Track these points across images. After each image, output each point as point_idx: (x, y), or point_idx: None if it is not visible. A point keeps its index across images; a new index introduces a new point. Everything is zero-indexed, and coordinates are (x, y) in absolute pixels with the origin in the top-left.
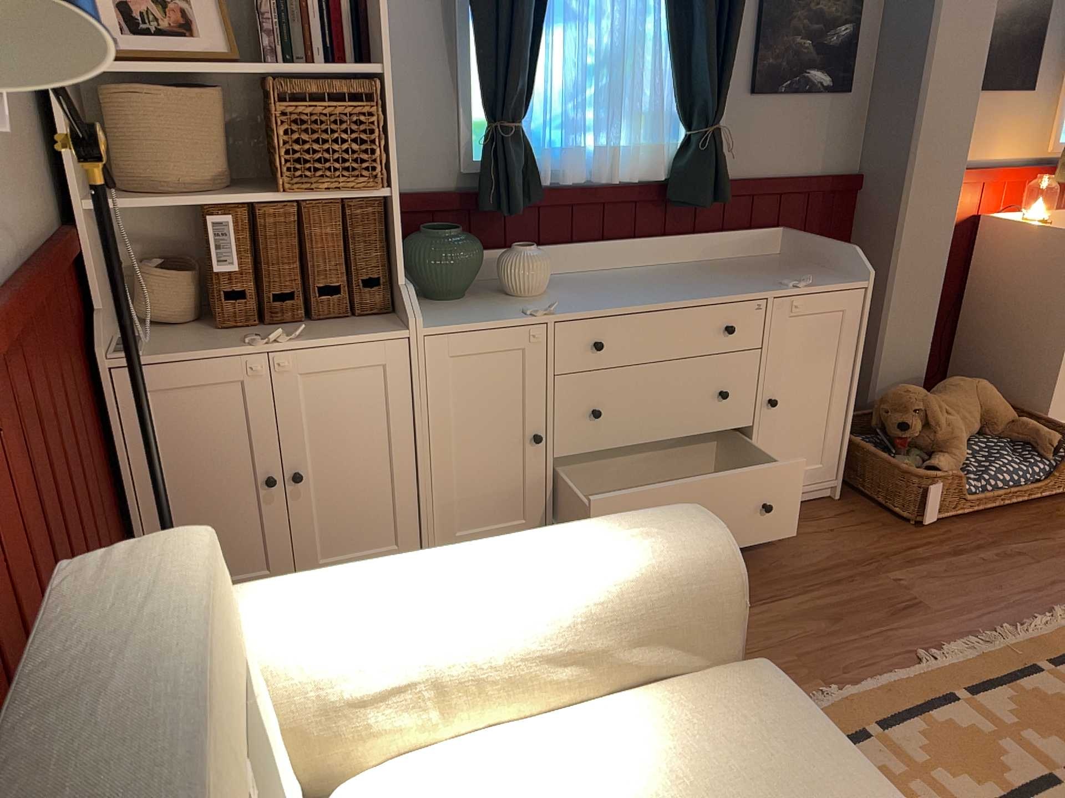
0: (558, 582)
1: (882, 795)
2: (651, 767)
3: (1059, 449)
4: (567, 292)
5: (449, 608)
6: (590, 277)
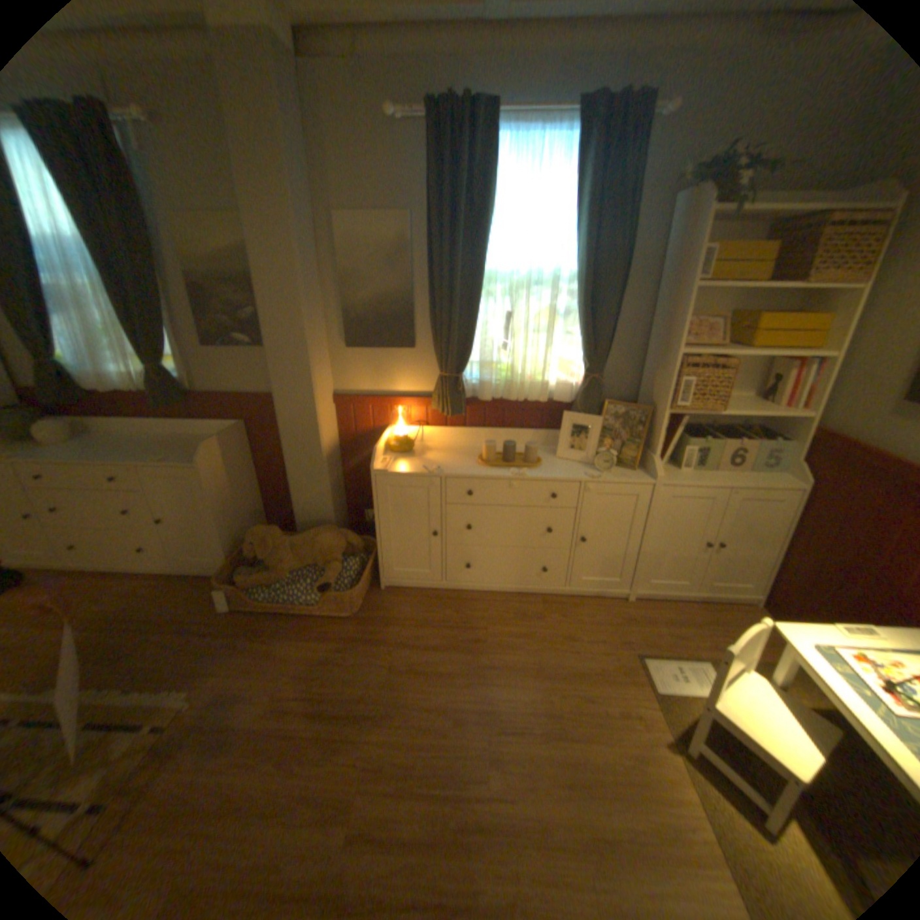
0: None
1: None
2: None
3: (321, 590)
4: (67, 447)
5: None
6: (115, 438)
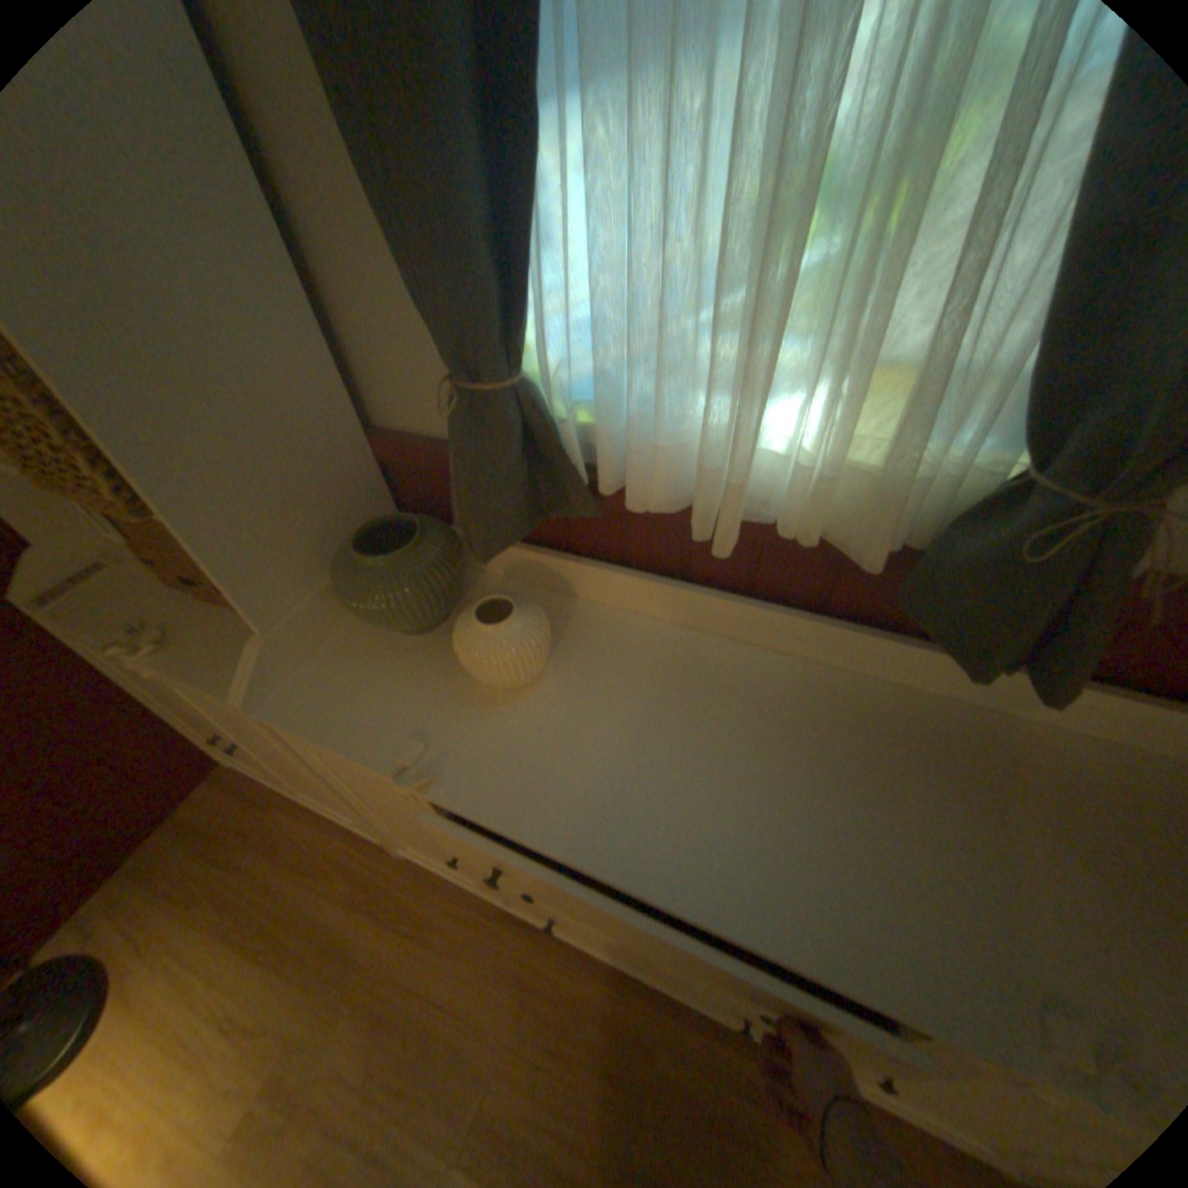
0: None
1: None
2: None
3: None
4: (564, 703)
5: None
6: (680, 656)
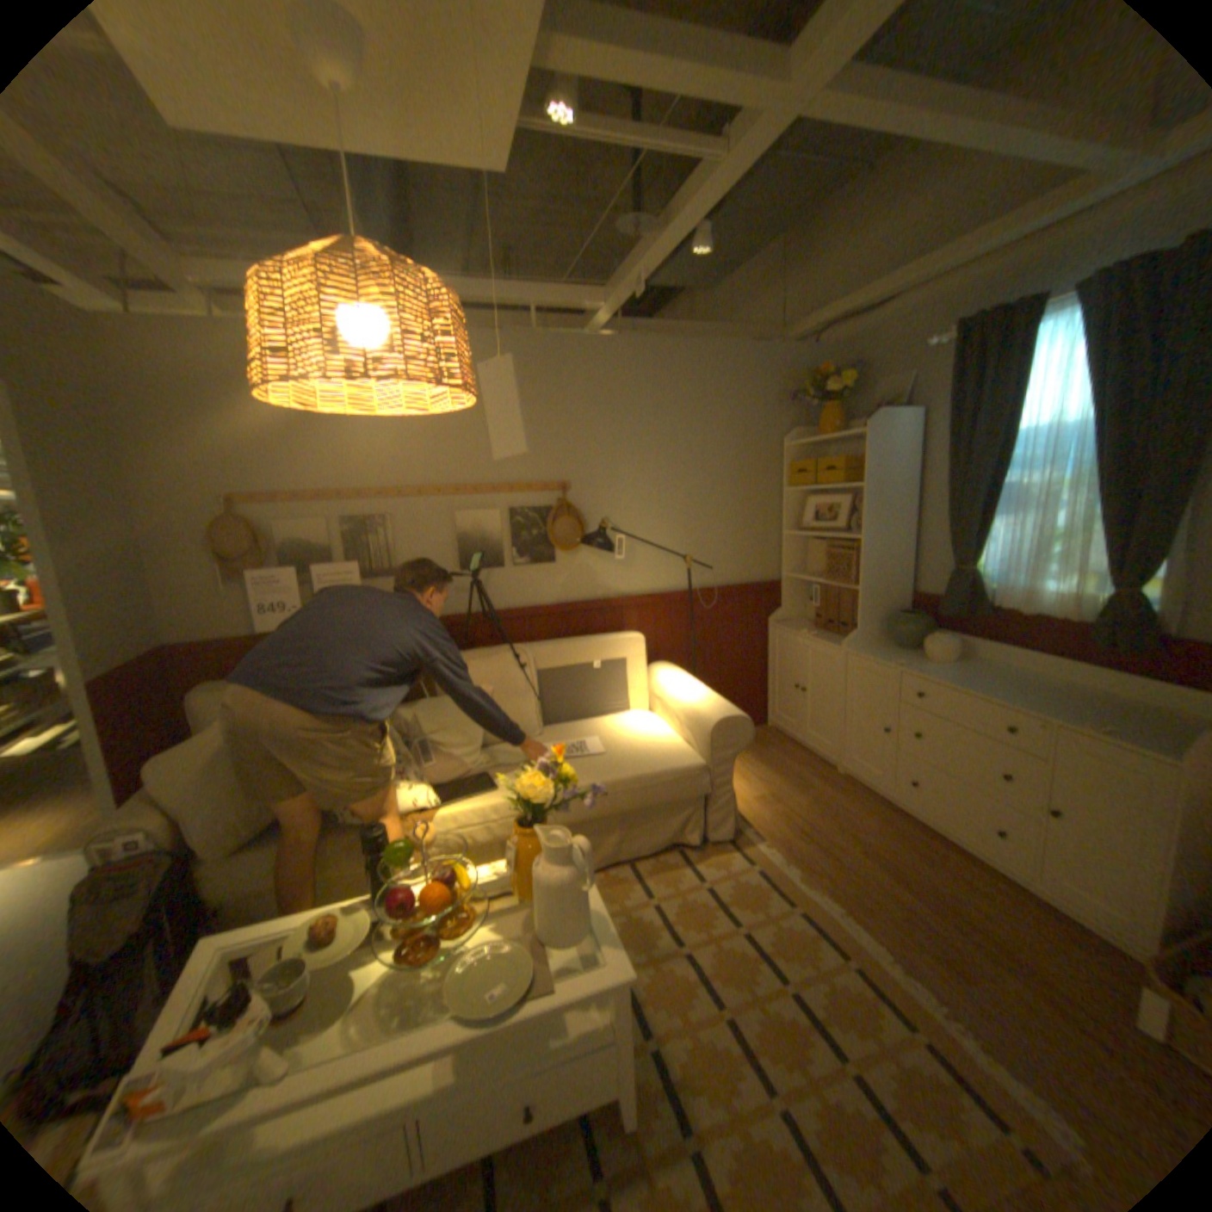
0: (688, 699)
1: (644, 773)
2: (651, 741)
3: None
4: (956, 668)
5: (674, 689)
6: (1012, 672)
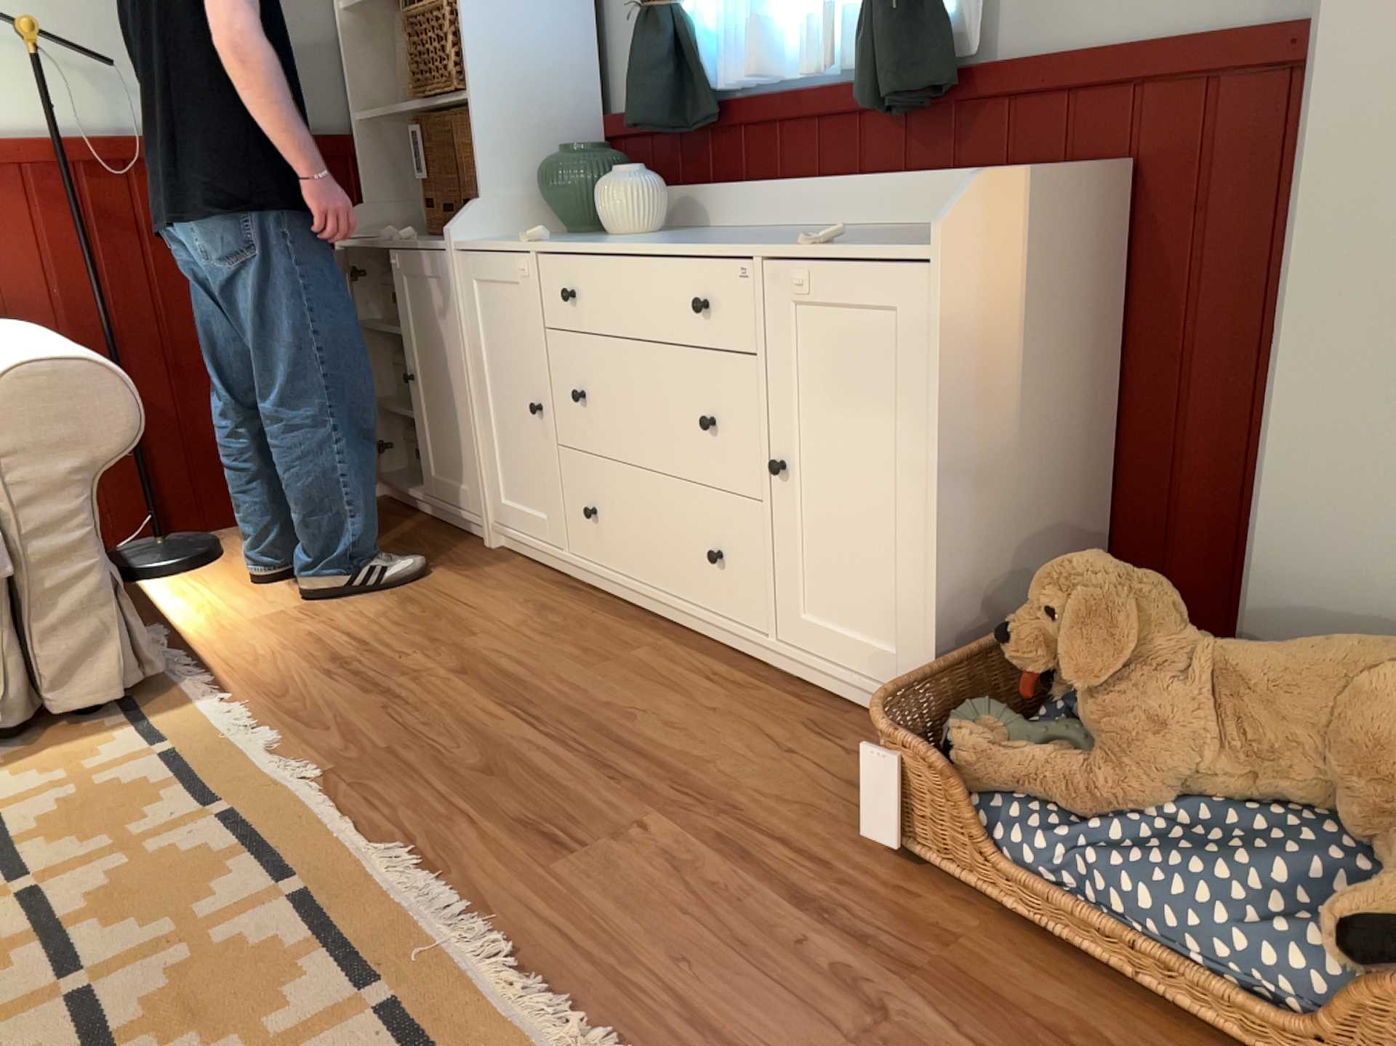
0: None
1: None
2: None
3: (1375, 945)
4: (650, 235)
5: None
6: (752, 230)
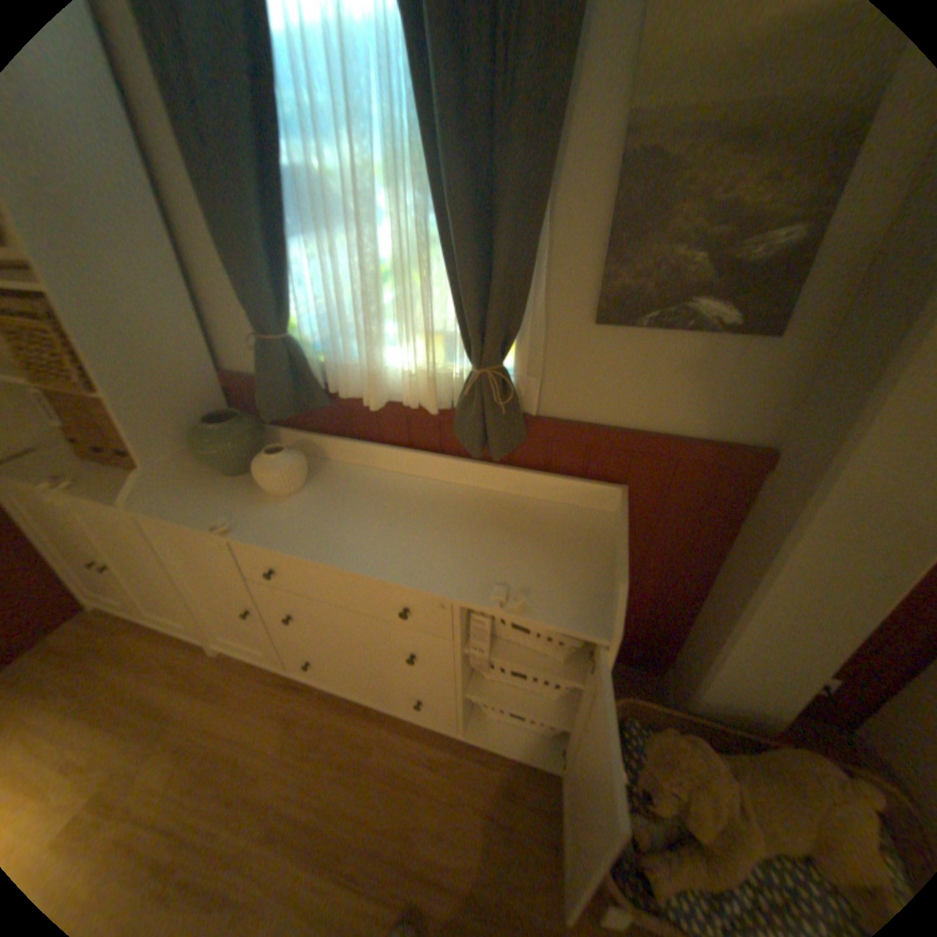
0: None
1: None
2: None
3: None
4: (309, 501)
5: None
6: (376, 481)
